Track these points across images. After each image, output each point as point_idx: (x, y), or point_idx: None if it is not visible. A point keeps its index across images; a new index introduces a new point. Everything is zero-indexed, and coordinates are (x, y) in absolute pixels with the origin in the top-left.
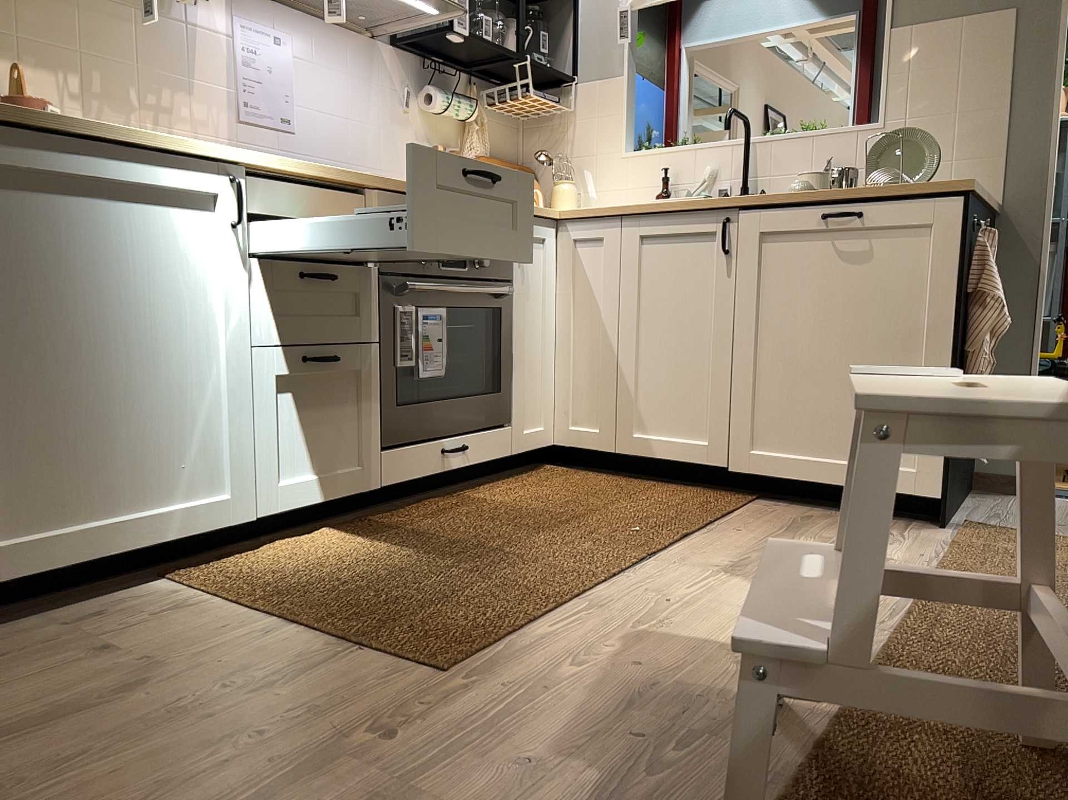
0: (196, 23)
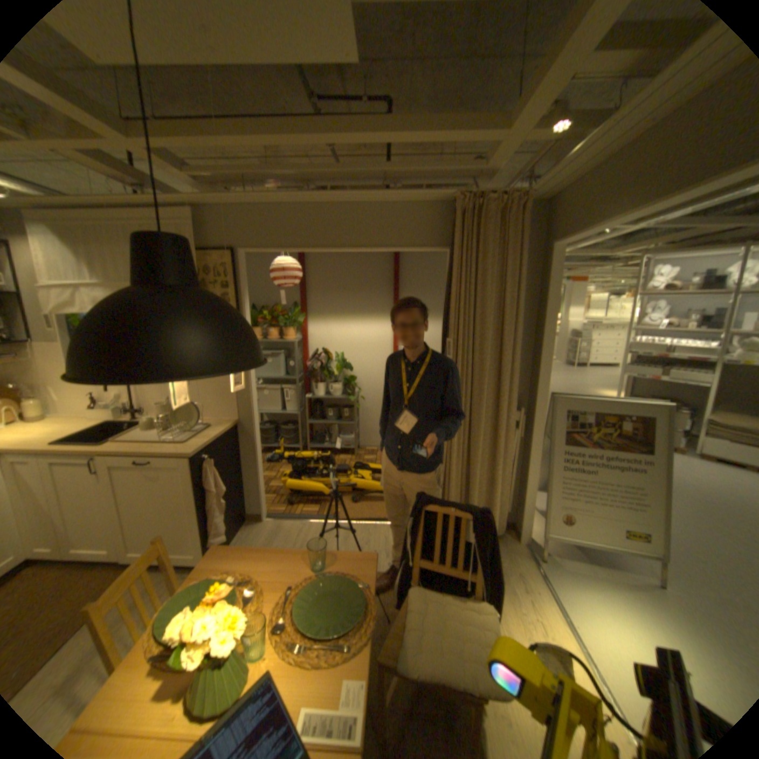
0: None
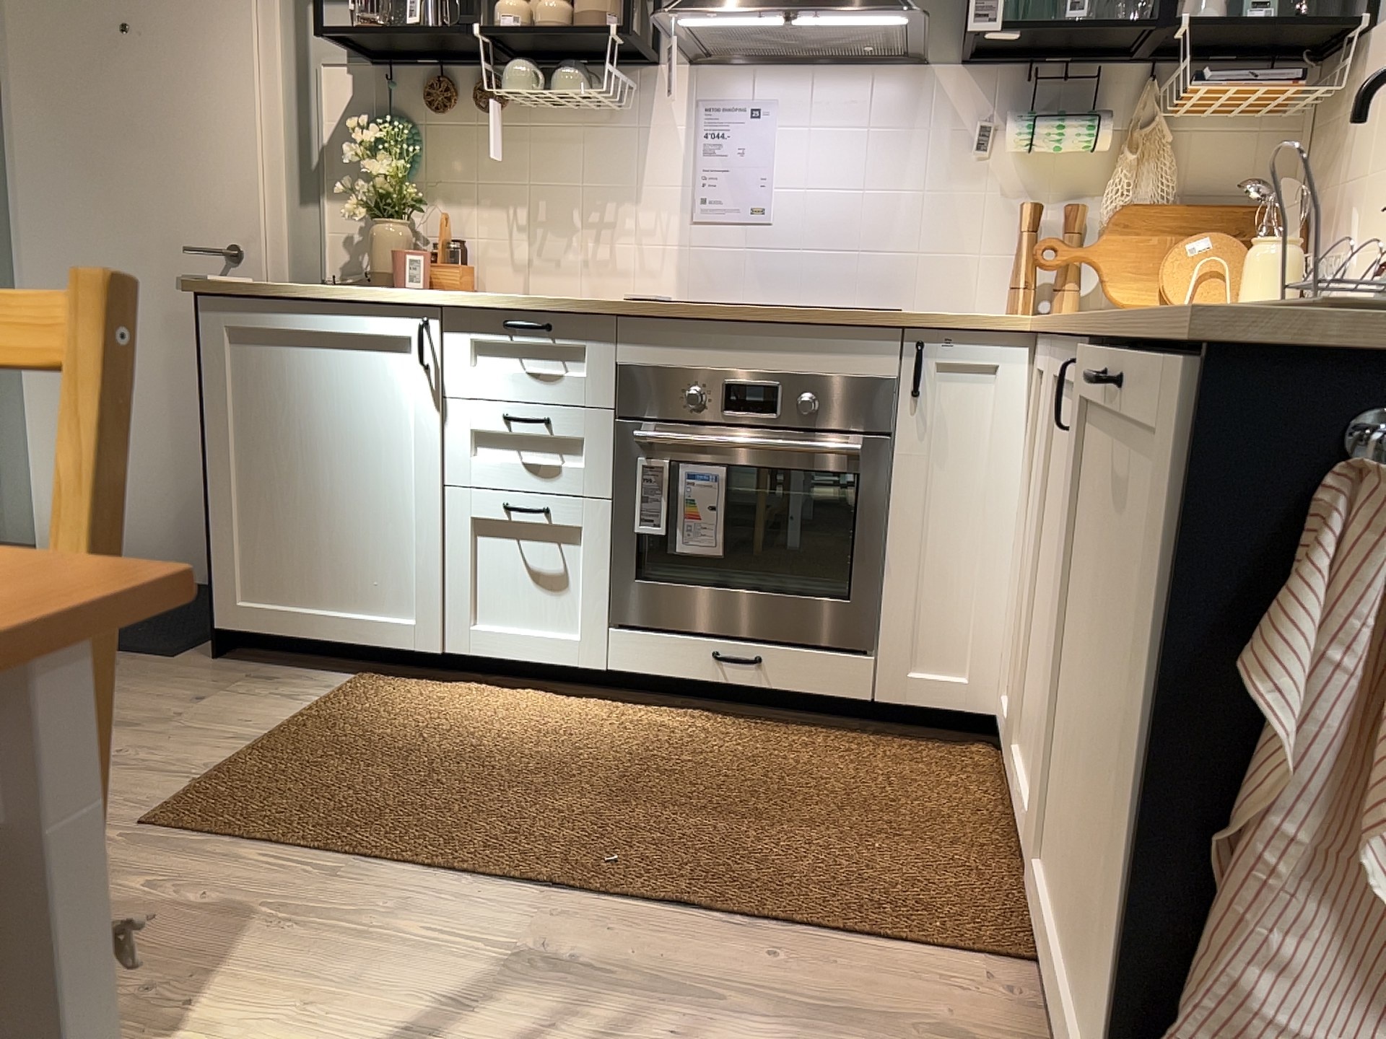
0: (645, 121)
